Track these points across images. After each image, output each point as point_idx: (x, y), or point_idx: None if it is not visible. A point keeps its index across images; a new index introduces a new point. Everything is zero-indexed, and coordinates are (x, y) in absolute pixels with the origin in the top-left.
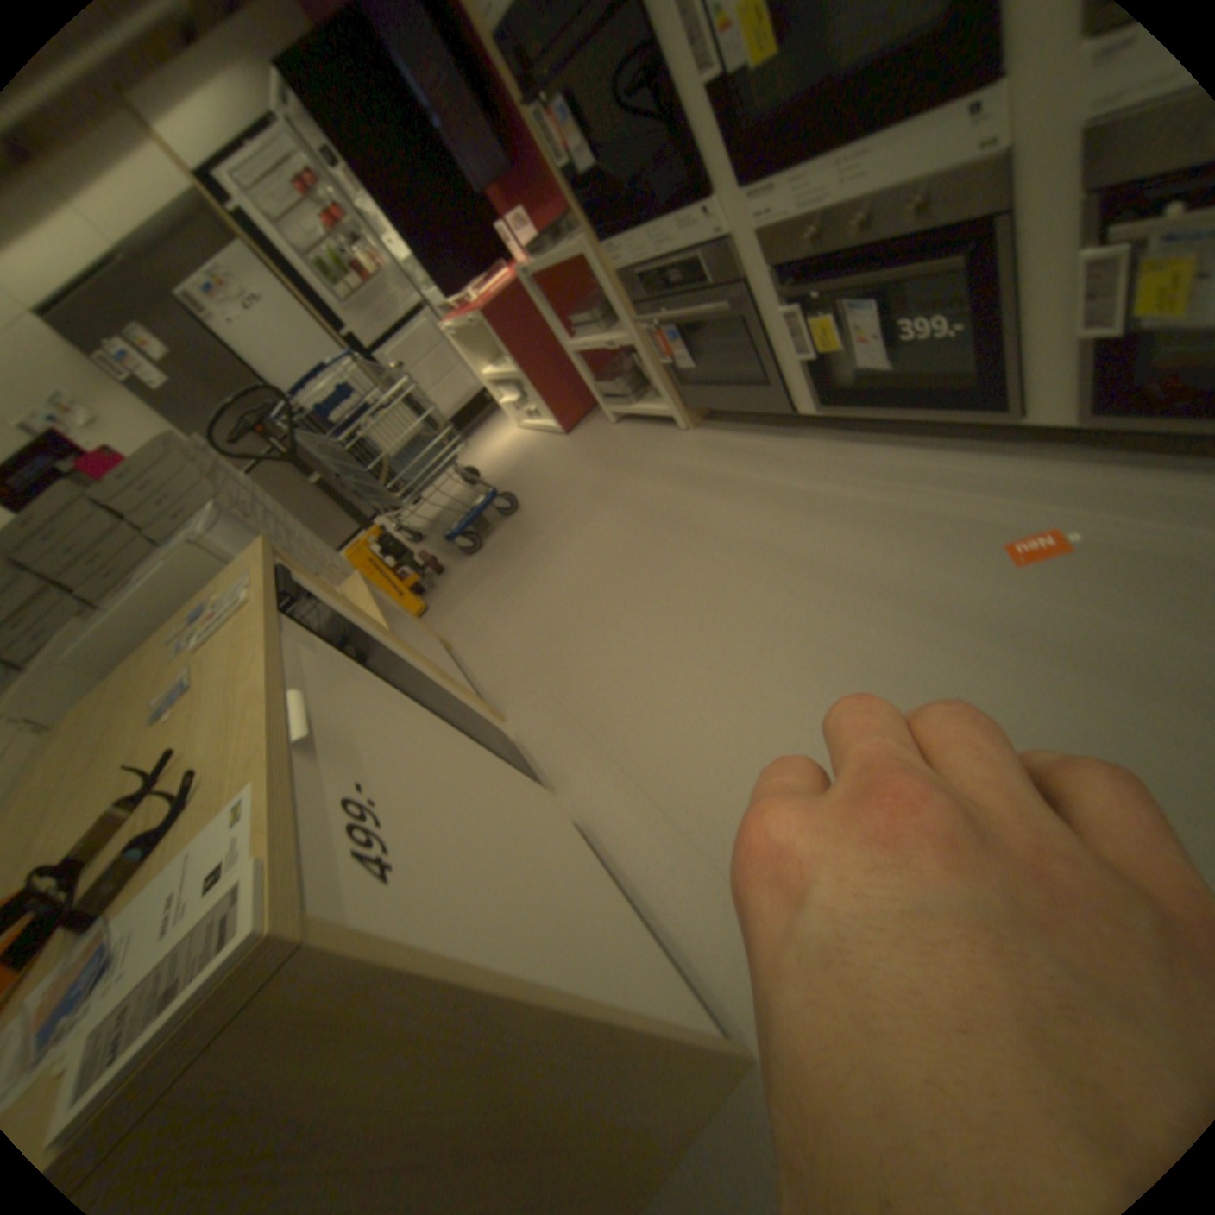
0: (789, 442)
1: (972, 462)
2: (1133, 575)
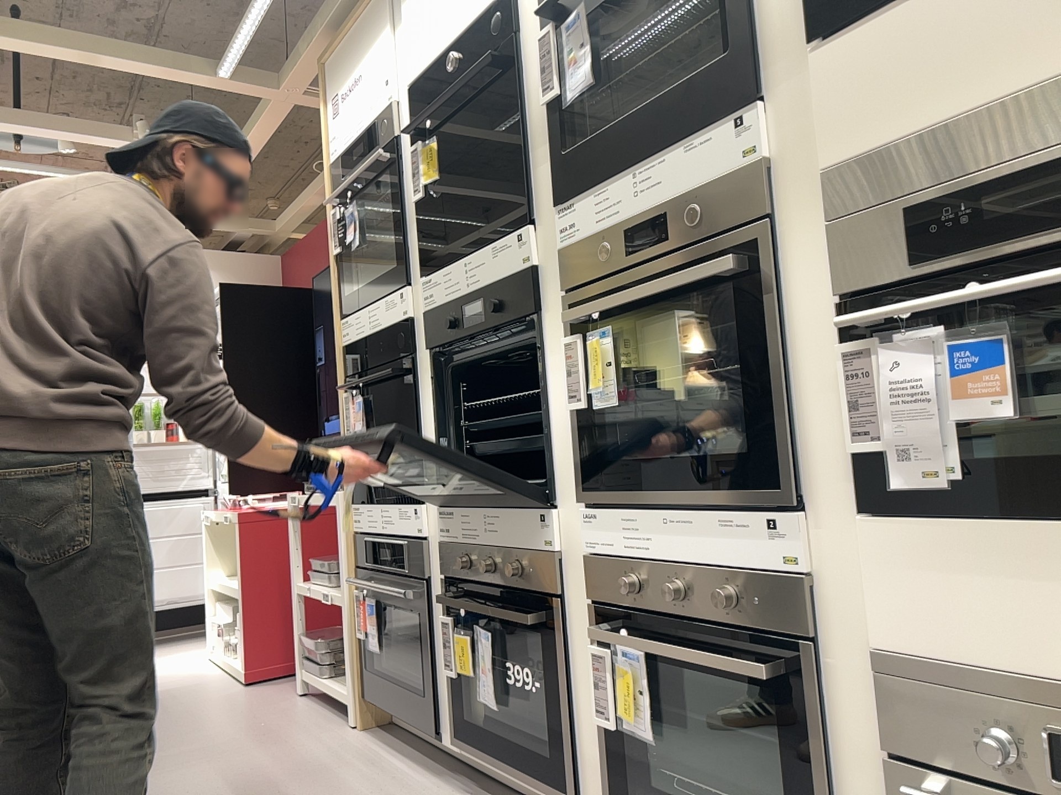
0: (423, 776)
1: None
2: None
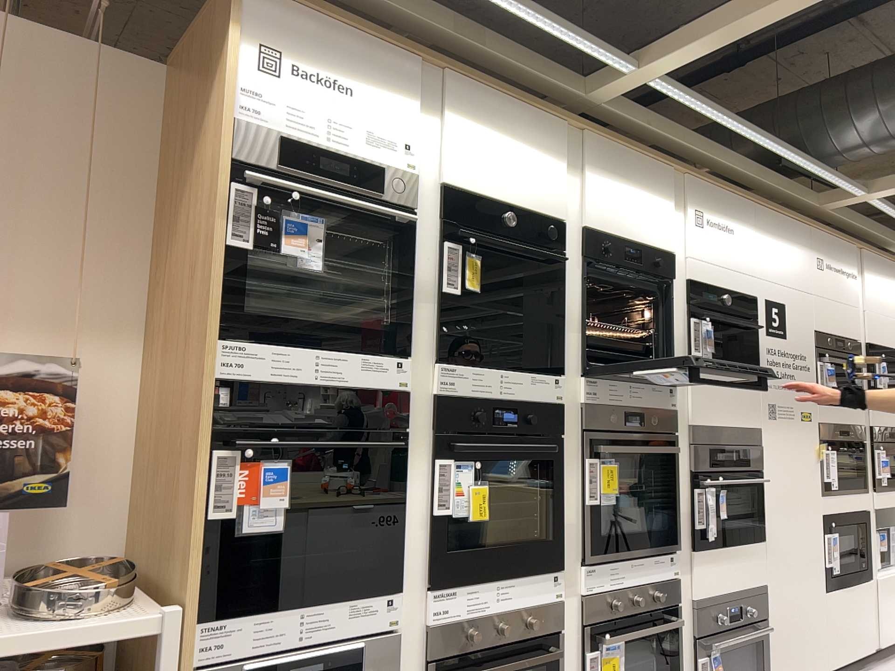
0: None
1: None
2: None
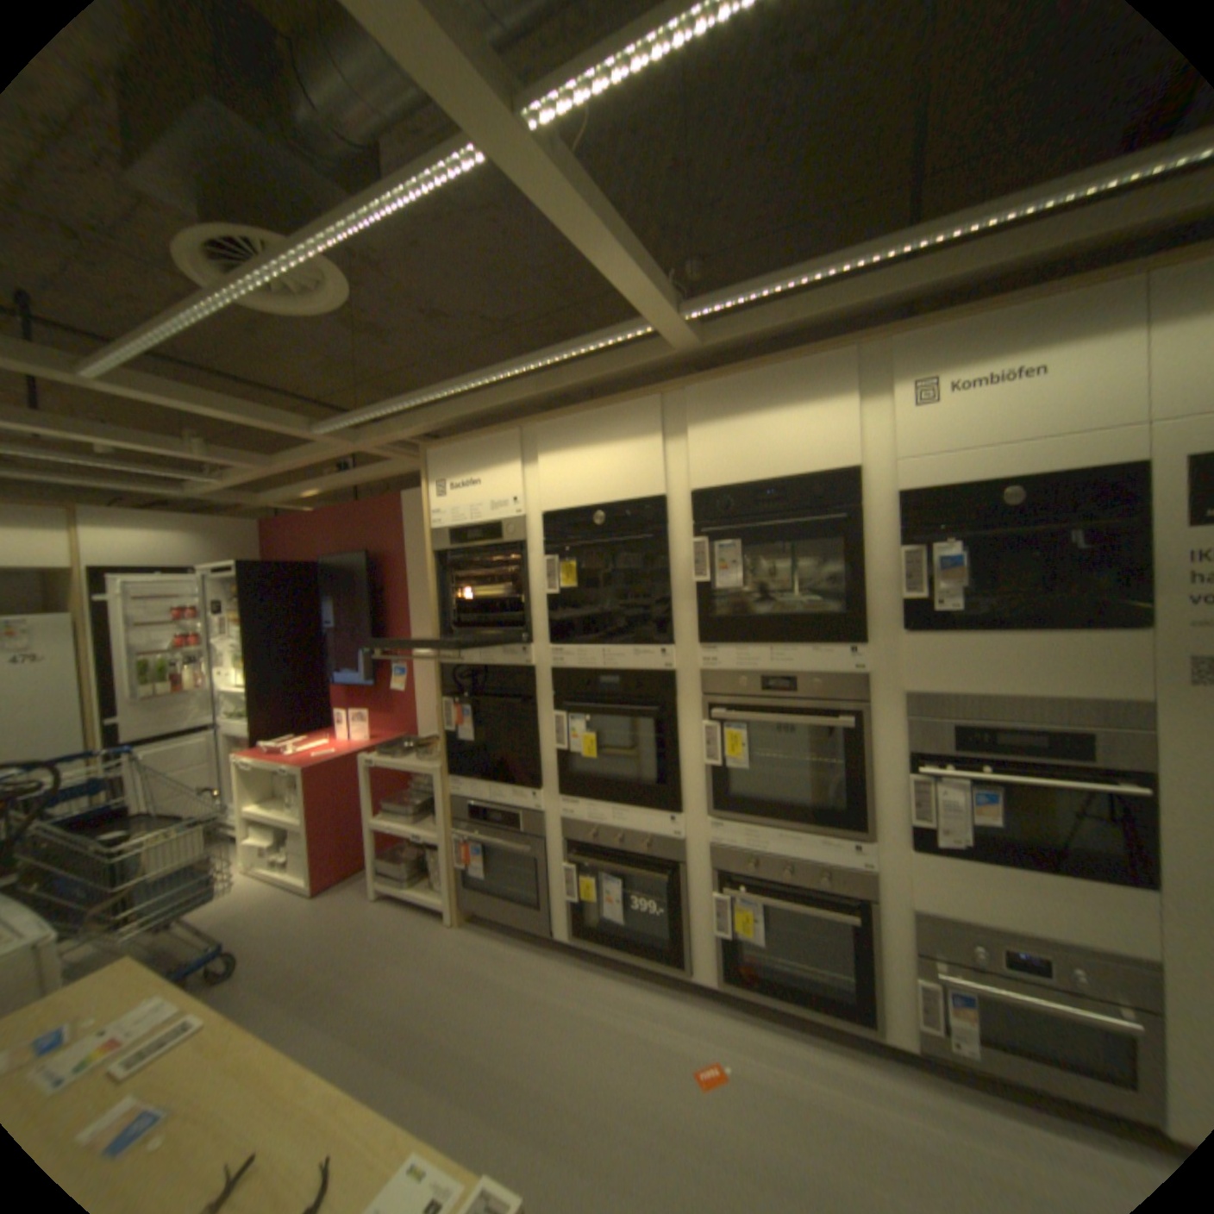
0: (539, 965)
1: (664, 1008)
2: (759, 1107)
